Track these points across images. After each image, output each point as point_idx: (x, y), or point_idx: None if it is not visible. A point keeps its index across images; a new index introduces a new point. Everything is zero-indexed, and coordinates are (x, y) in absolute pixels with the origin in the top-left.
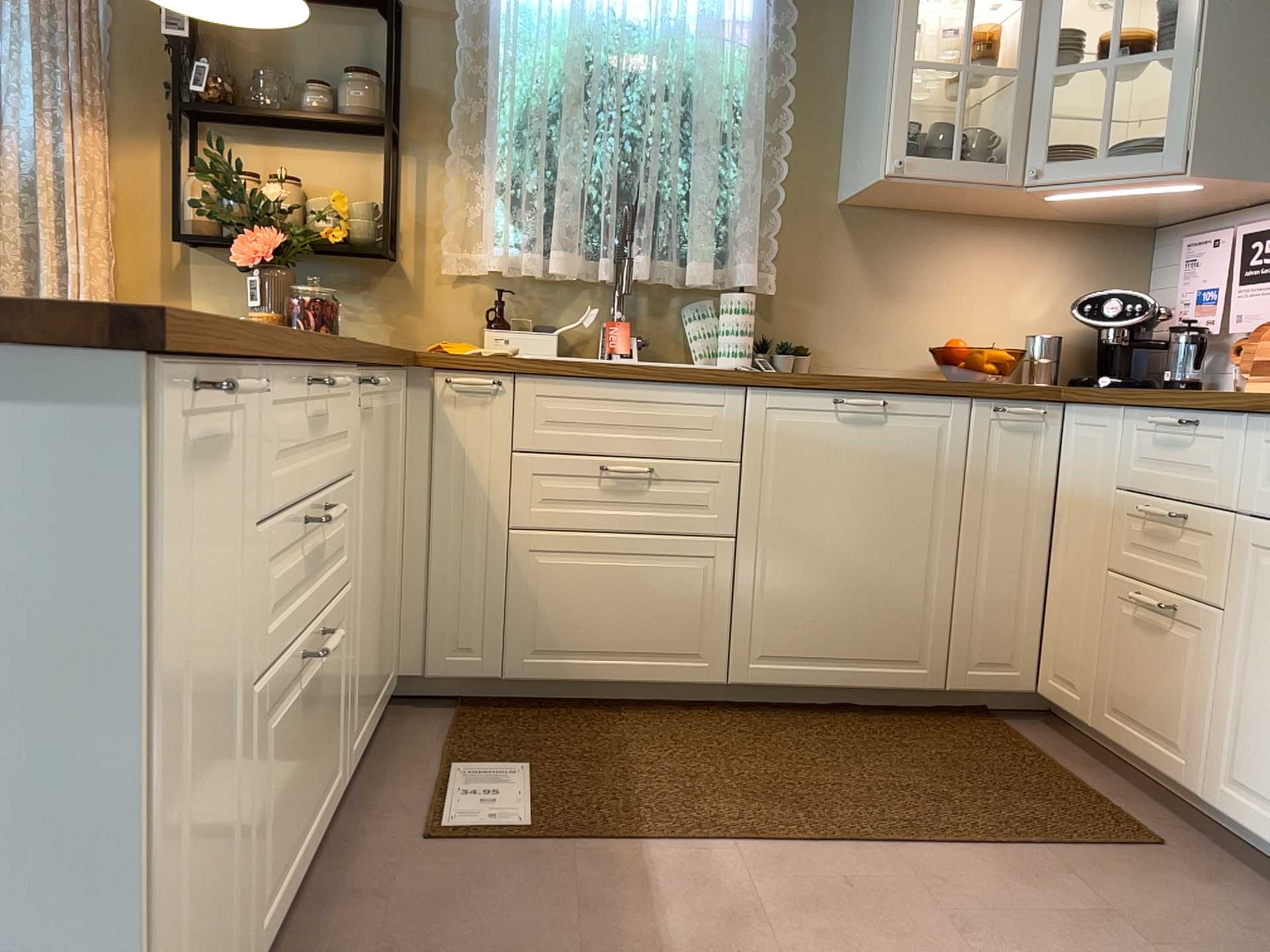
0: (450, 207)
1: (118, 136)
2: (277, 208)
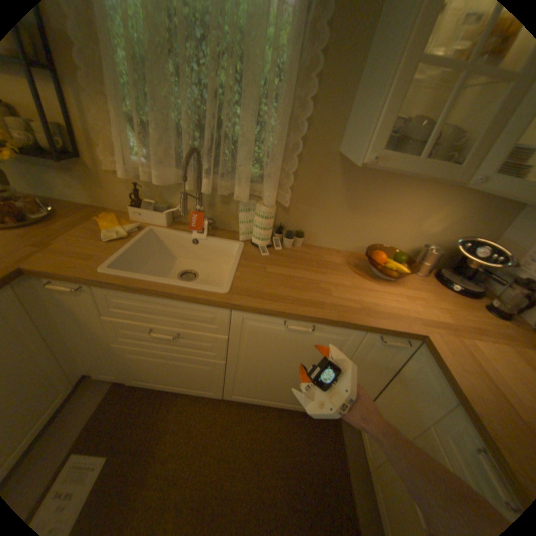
0: (95, 129)
1: None
2: None
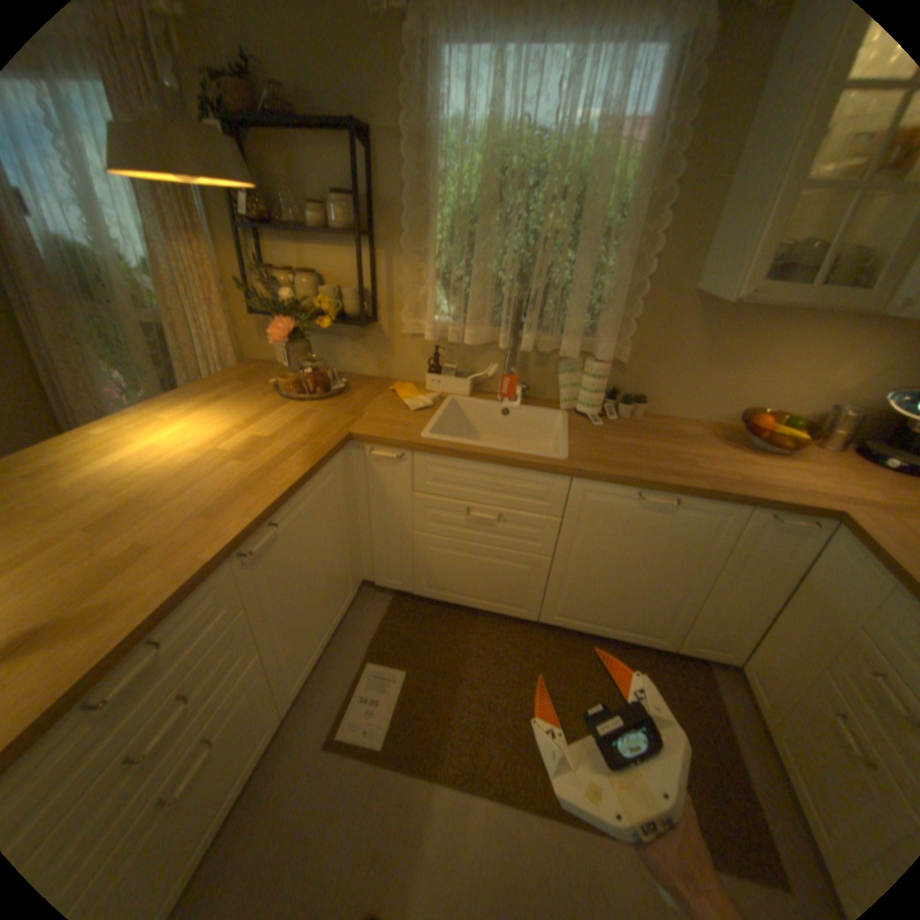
0: (404, 290)
1: (213, 236)
2: (291, 301)
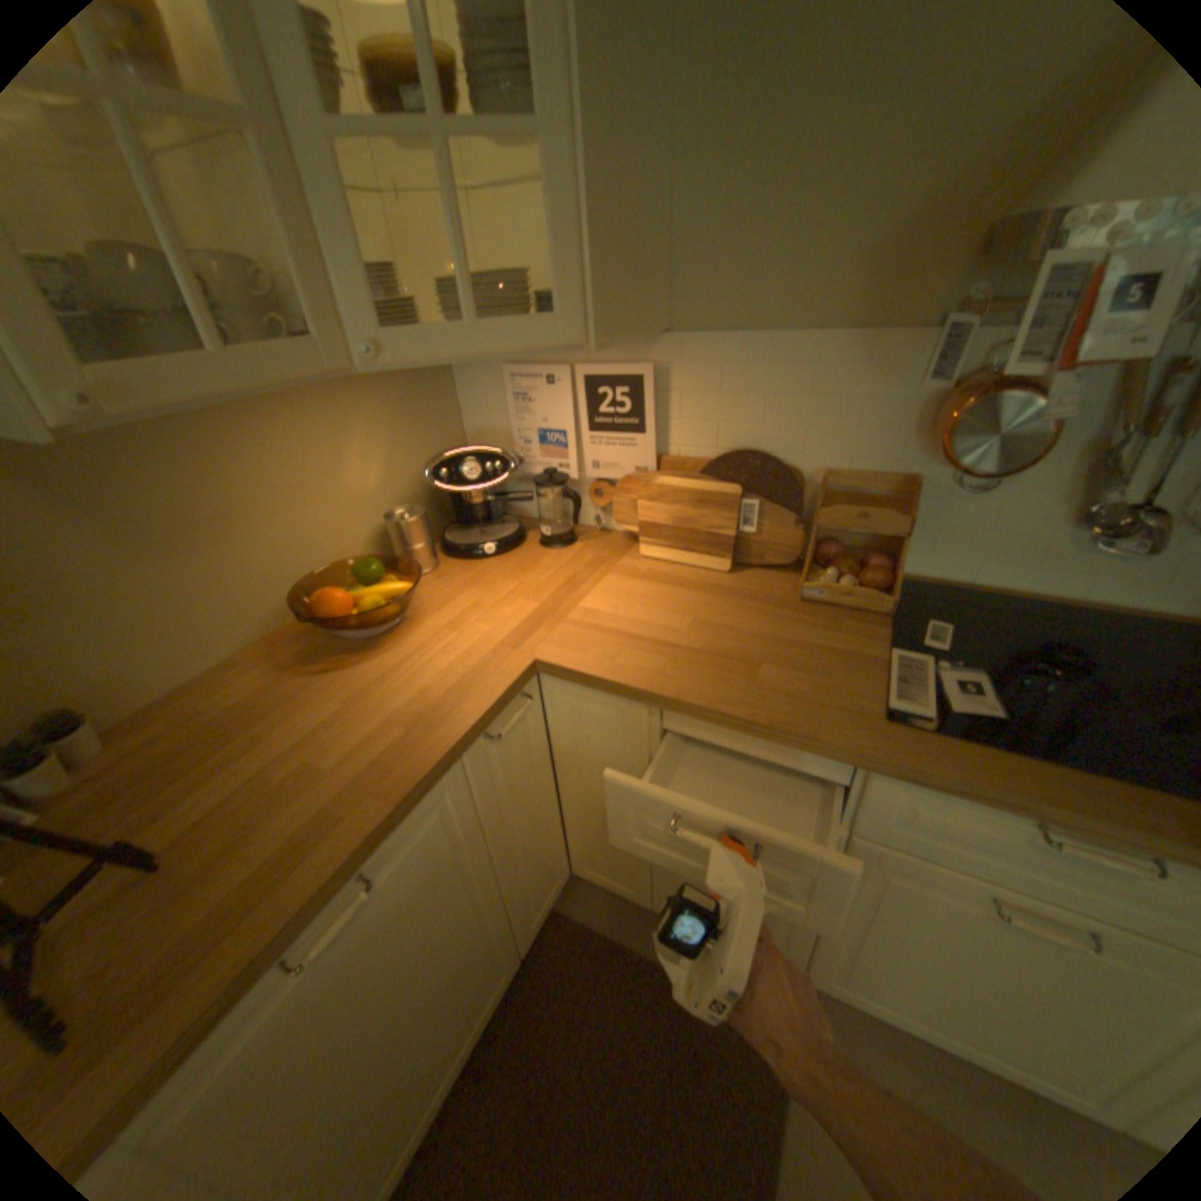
0: None
1: None
2: None
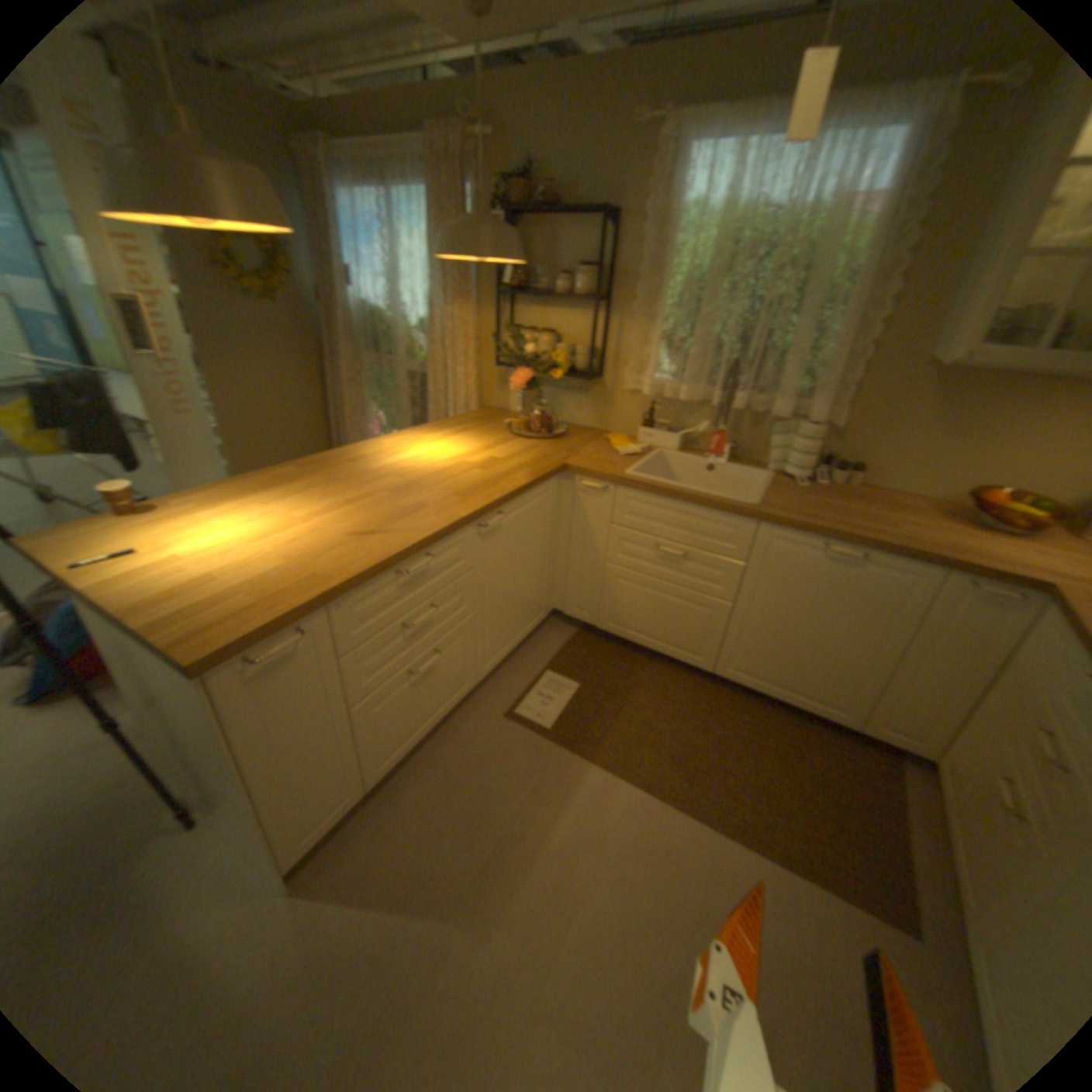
0: (631, 349)
1: (479, 301)
2: (533, 355)
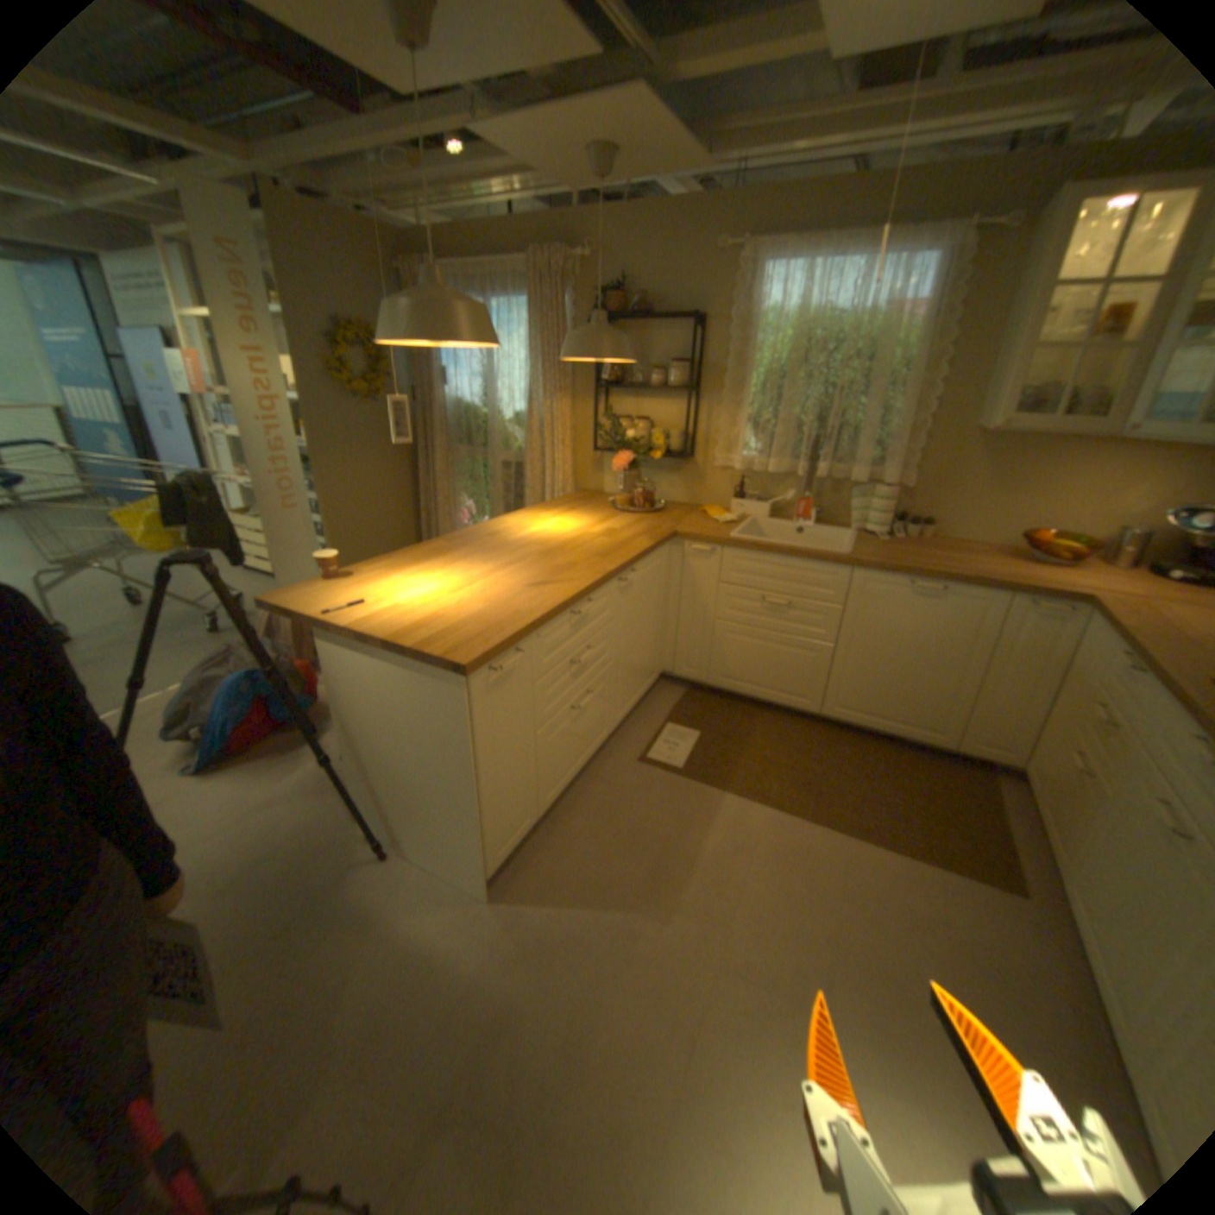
0: (719, 431)
1: (572, 395)
2: (631, 440)
